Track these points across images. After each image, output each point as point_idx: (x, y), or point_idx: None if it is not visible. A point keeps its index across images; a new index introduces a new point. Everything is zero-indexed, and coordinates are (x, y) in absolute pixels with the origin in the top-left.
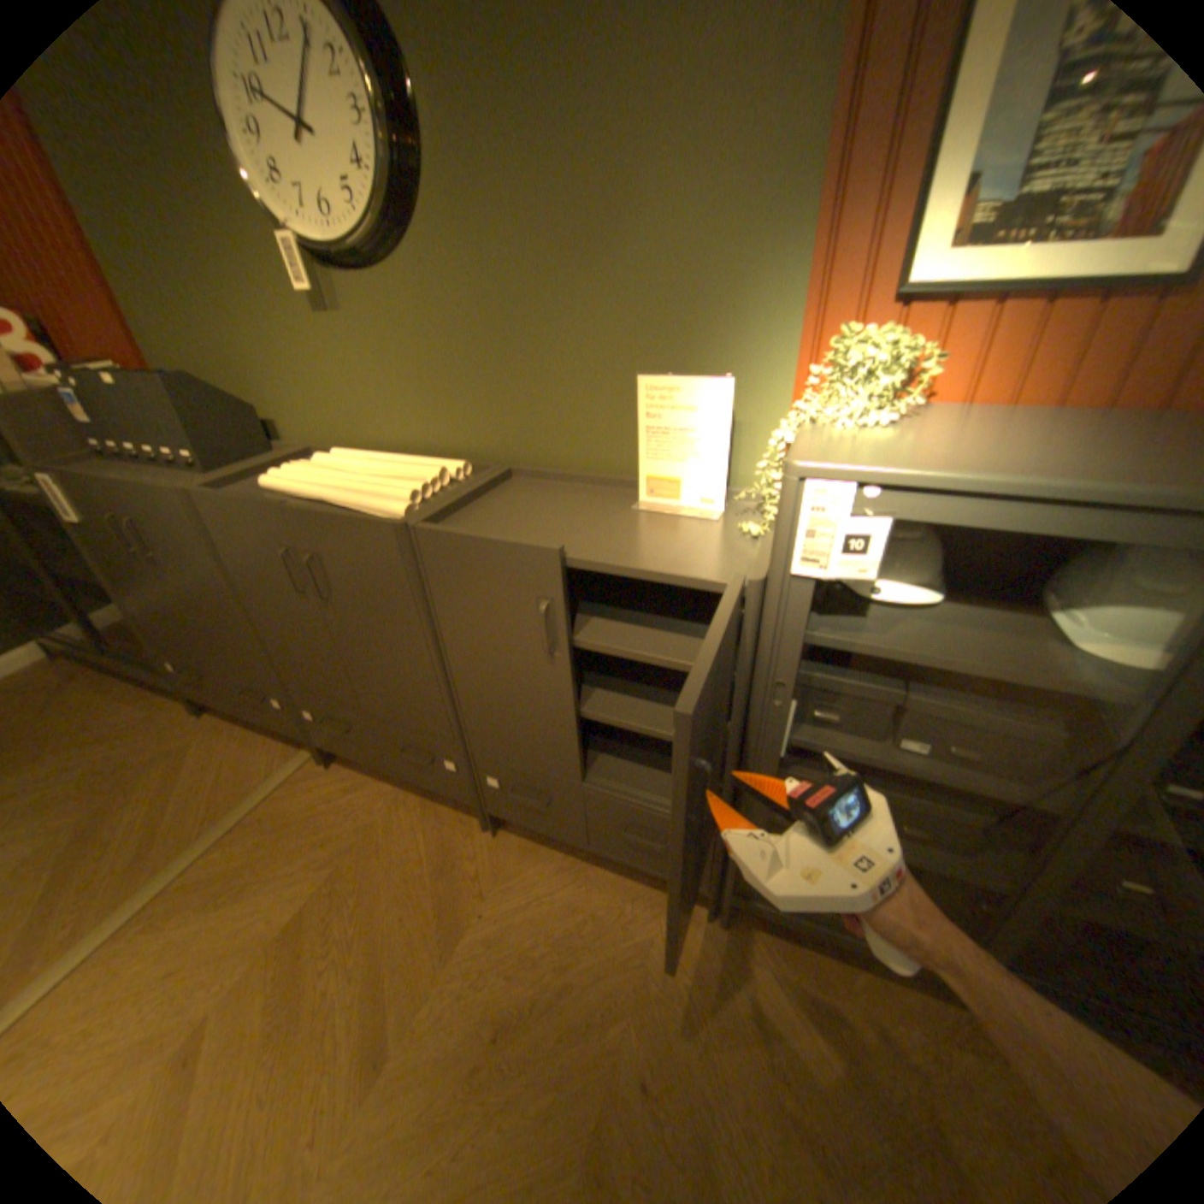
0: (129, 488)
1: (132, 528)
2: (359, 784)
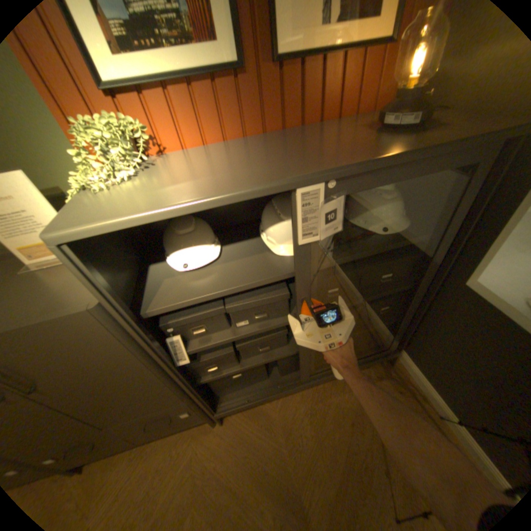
0: None
1: None
2: None
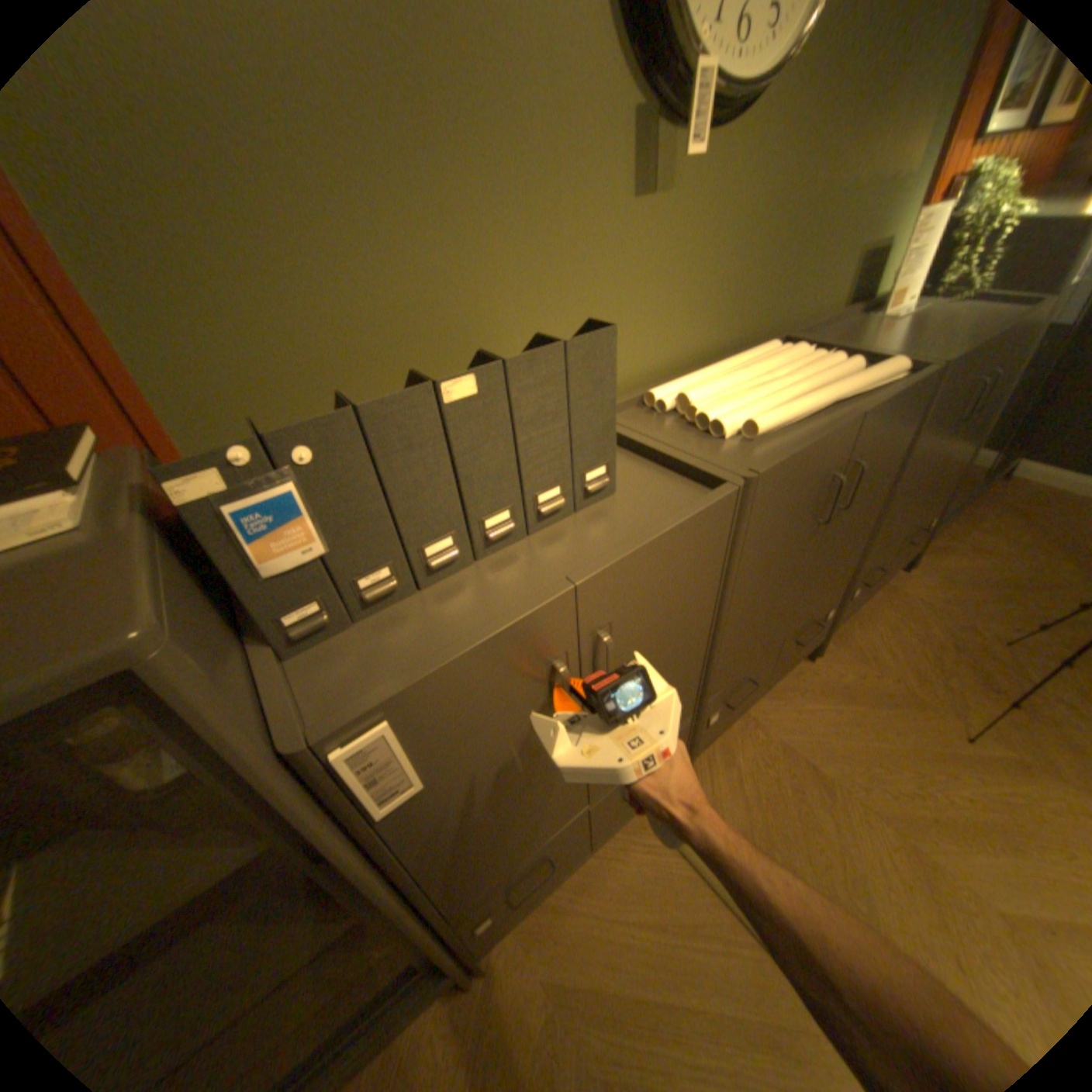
0: (646, 553)
1: (601, 648)
2: (723, 750)
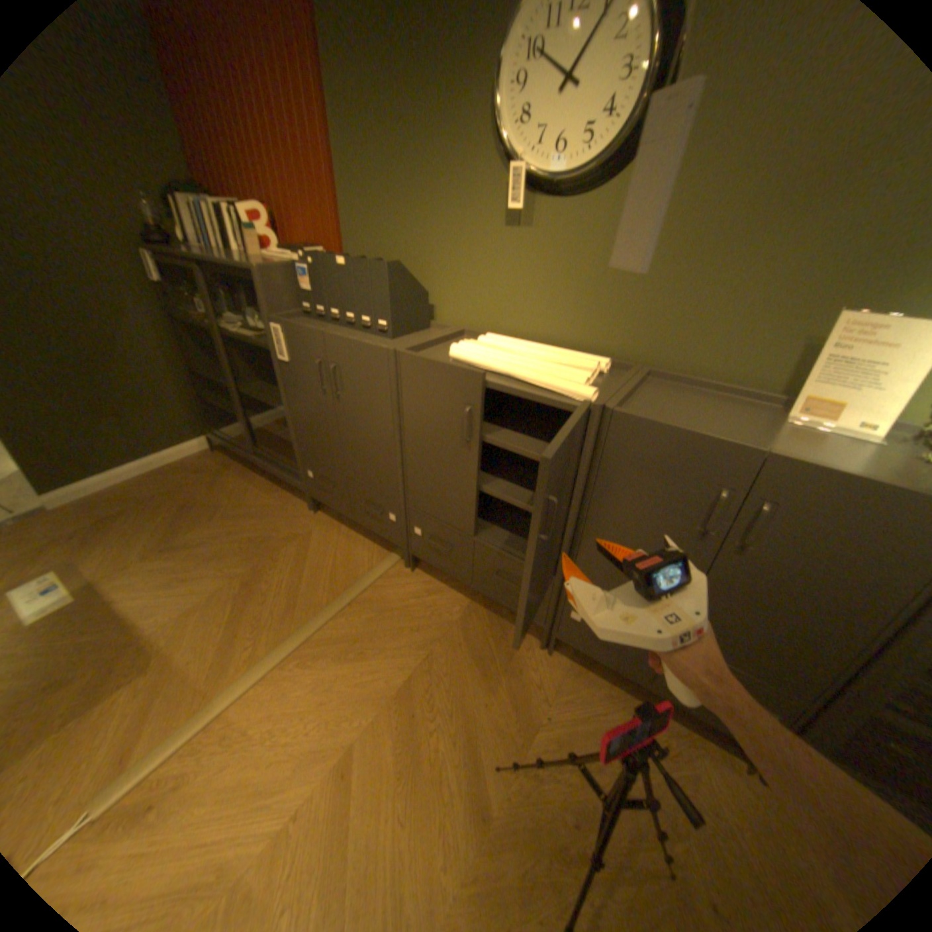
0: (348, 343)
1: (335, 372)
2: (439, 589)
